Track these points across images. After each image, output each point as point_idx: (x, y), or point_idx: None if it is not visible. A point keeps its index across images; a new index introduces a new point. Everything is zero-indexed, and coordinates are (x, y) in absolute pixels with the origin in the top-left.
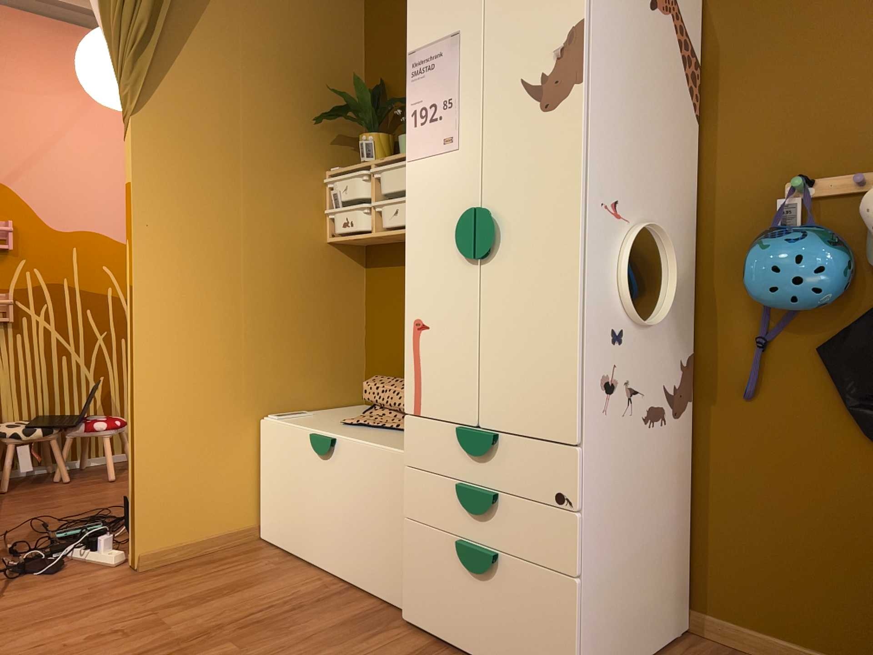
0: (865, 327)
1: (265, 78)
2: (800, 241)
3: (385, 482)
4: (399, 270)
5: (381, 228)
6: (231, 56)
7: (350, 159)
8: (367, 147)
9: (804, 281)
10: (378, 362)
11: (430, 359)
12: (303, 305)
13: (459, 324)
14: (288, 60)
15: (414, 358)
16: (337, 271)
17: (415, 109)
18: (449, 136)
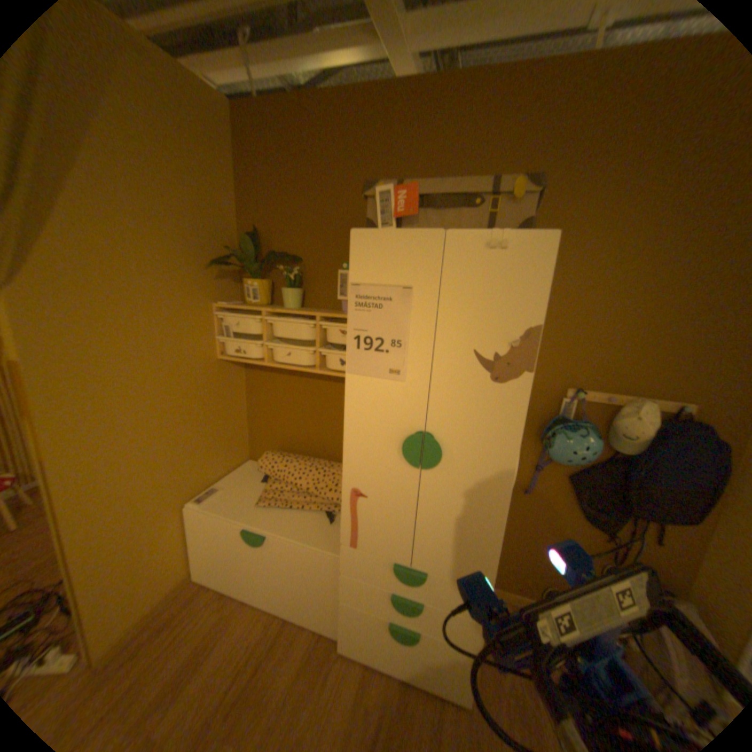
0: (601, 475)
1: (156, 229)
2: (588, 437)
3: (317, 570)
4: (280, 379)
5: (272, 358)
6: (118, 208)
7: (232, 290)
8: (255, 293)
9: (586, 459)
10: (263, 435)
11: (368, 517)
12: (207, 413)
13: (398, 503)
14: (175, 209)
15: (353, 513)
16: (229, 379)
17: (359, 336)
18: (397, 370)
